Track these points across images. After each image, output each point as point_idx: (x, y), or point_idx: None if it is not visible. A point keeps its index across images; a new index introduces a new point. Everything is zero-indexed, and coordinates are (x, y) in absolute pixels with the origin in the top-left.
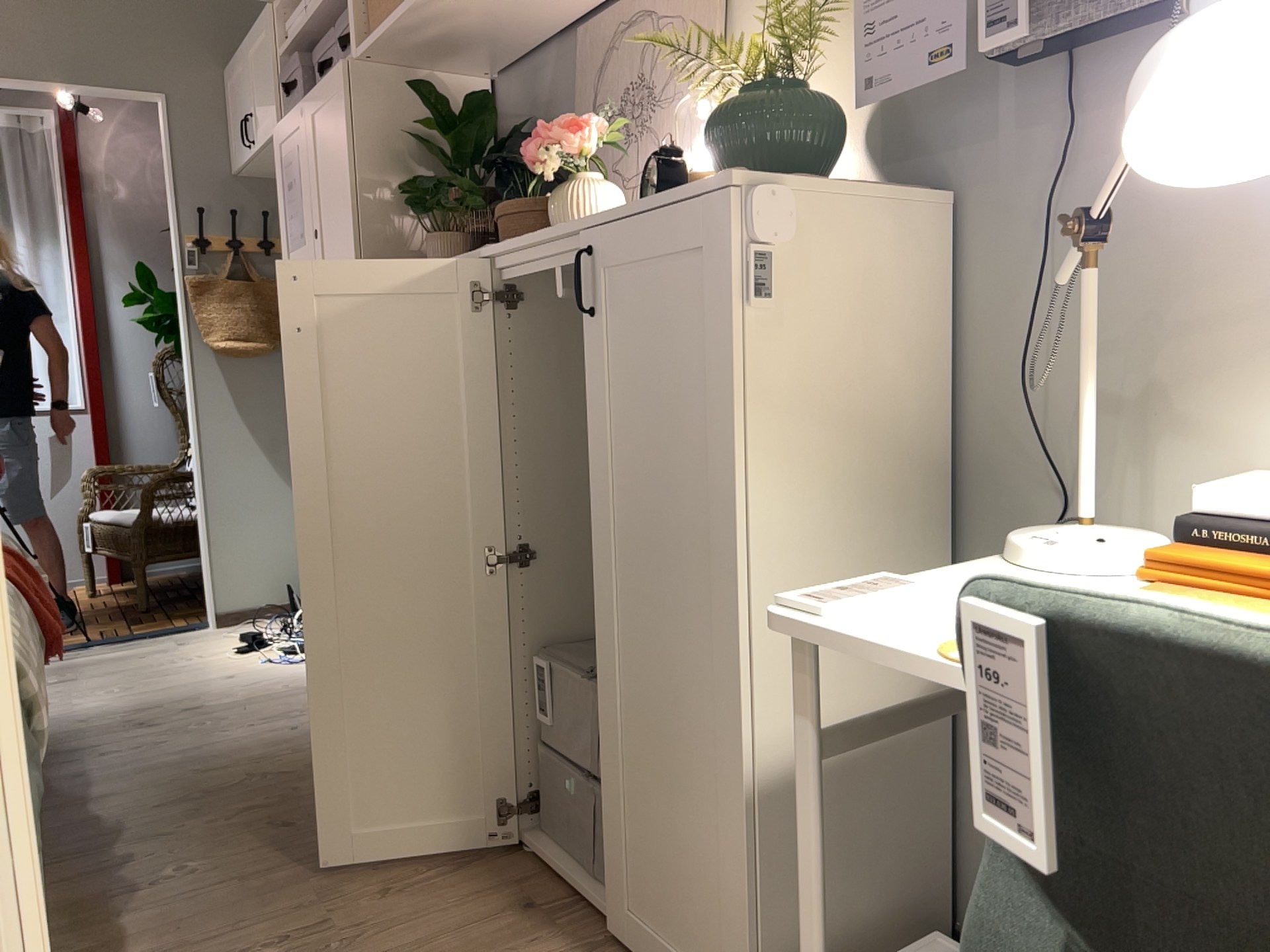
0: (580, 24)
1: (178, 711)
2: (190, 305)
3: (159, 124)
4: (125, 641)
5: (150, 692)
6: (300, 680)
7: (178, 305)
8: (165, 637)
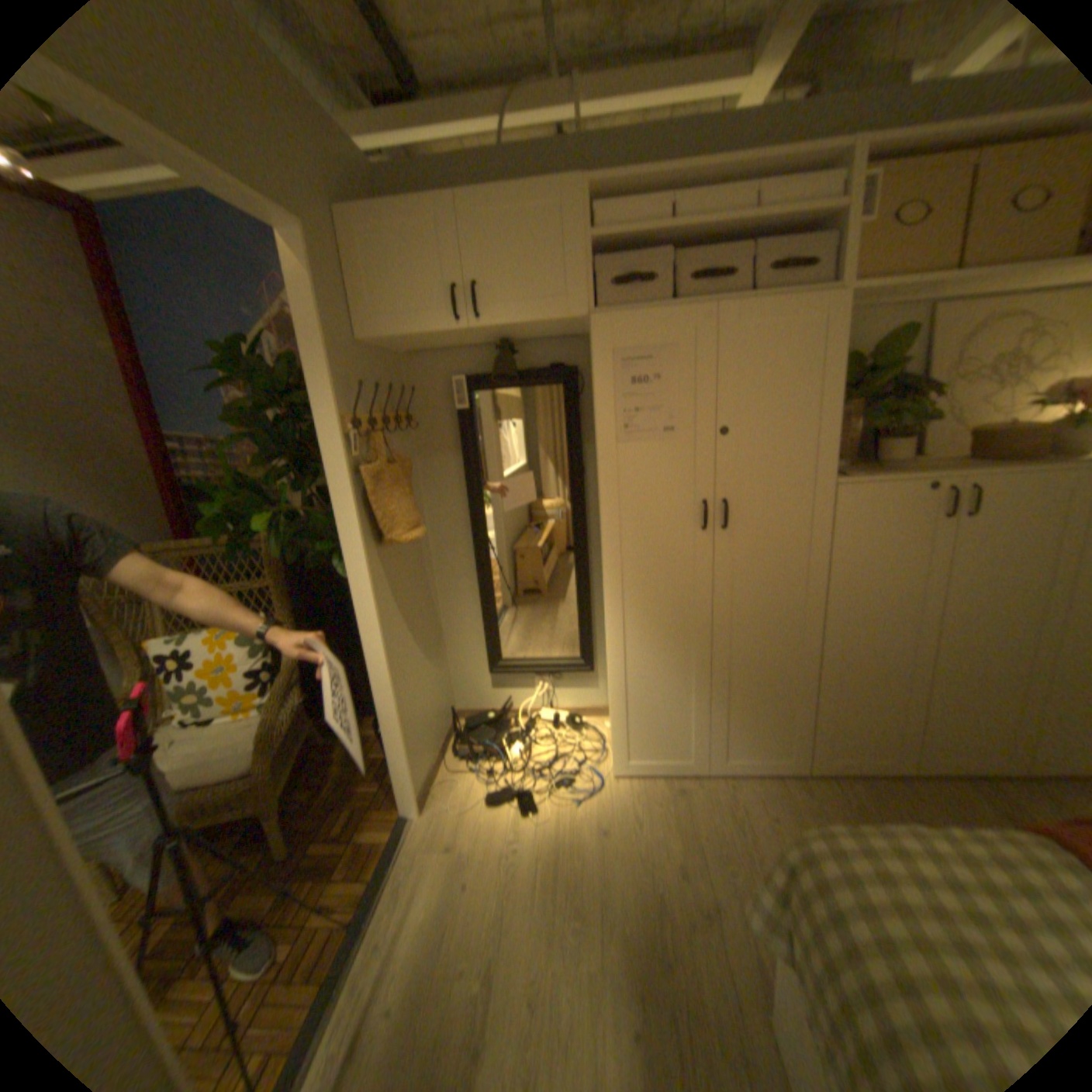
0: (939, 303)
1: (686, 886)
2: (358, 501)
3: (285, 263)
4: (379, 897)
5: (606, 899)
6: (652, 796)
7: (344, 503)
8: (404, 861)
